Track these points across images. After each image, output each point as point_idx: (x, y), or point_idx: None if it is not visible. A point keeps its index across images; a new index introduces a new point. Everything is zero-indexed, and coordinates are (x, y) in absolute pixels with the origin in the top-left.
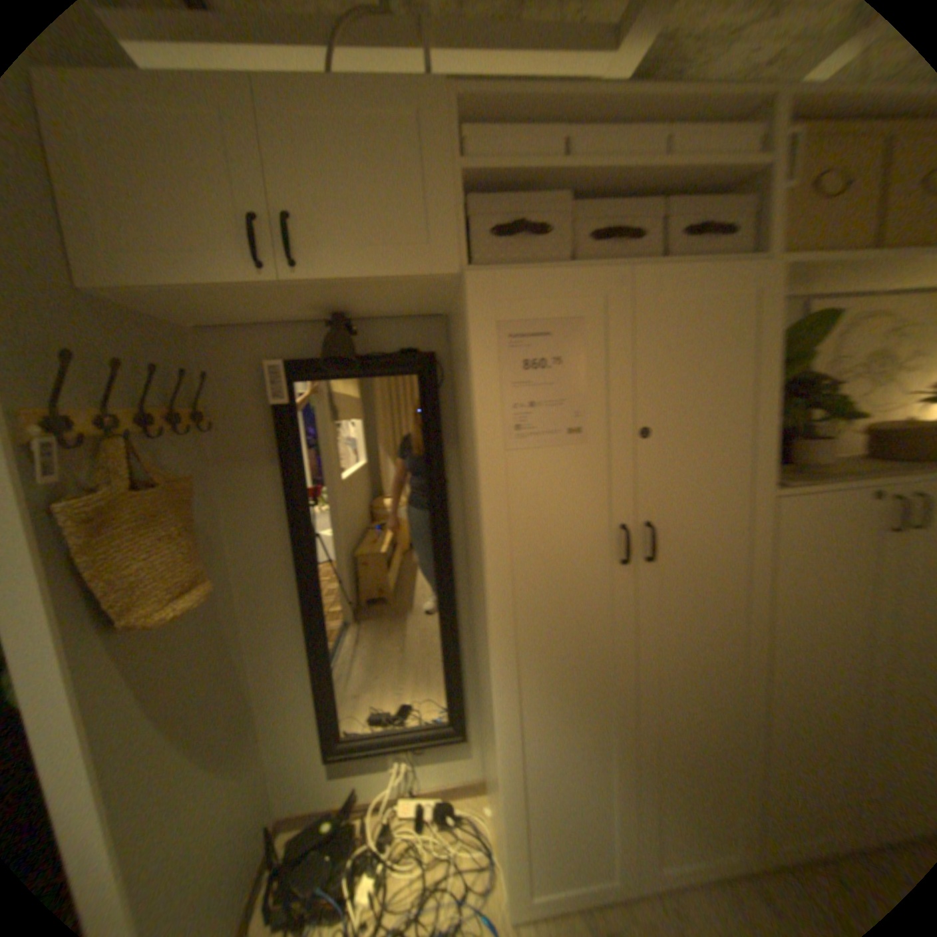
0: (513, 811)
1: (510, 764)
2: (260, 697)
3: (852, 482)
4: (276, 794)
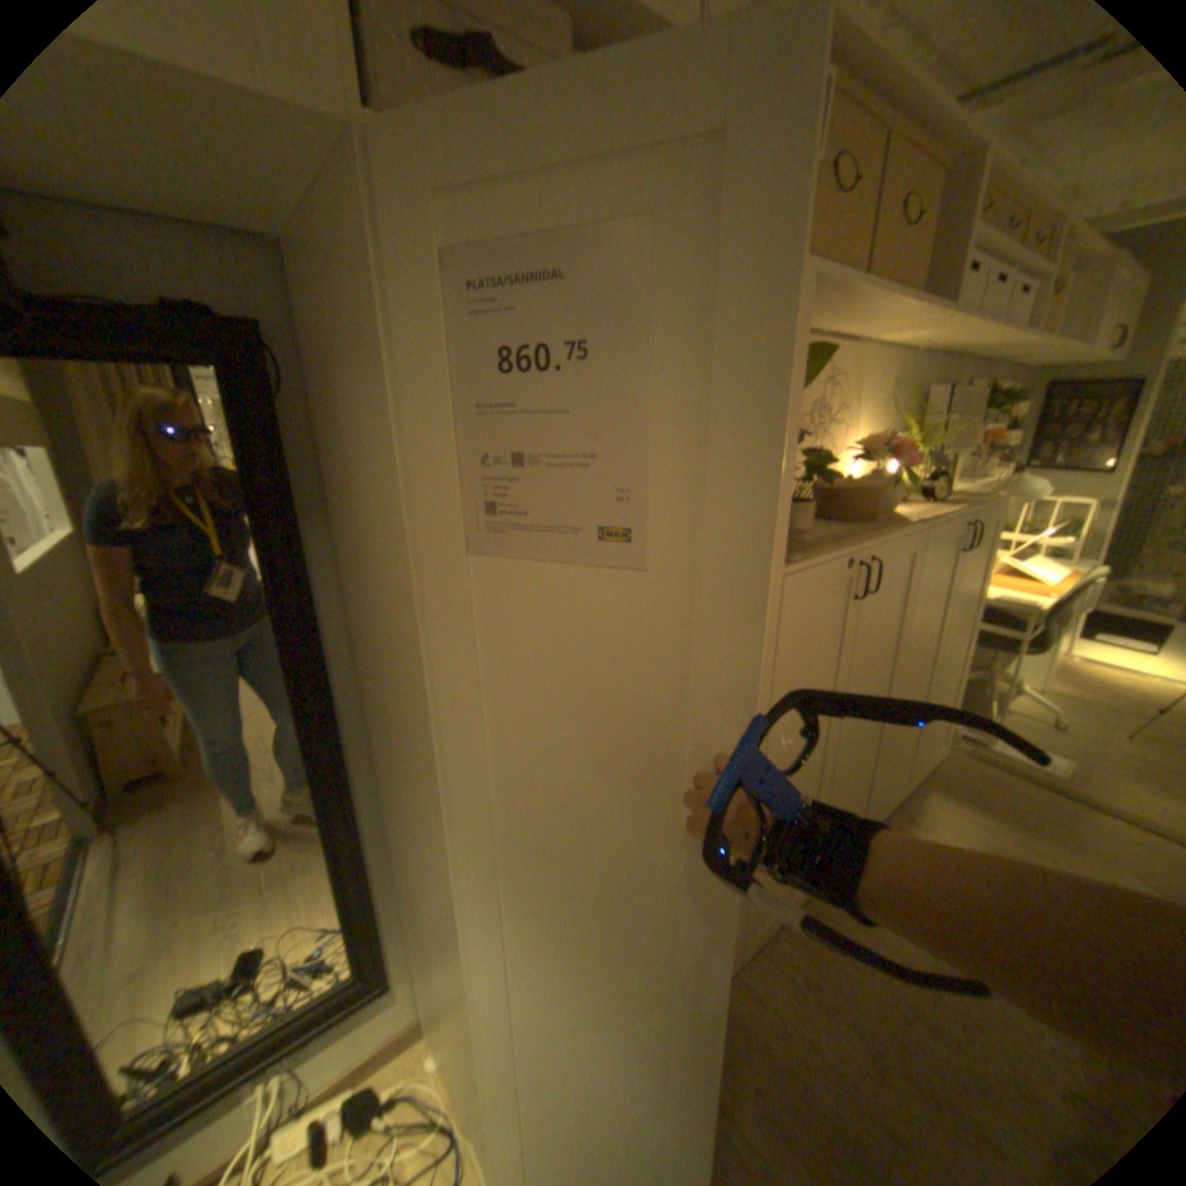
0: (497, 1081)
1: (490, 1025)
2: None
3: (835, 550)
4: None
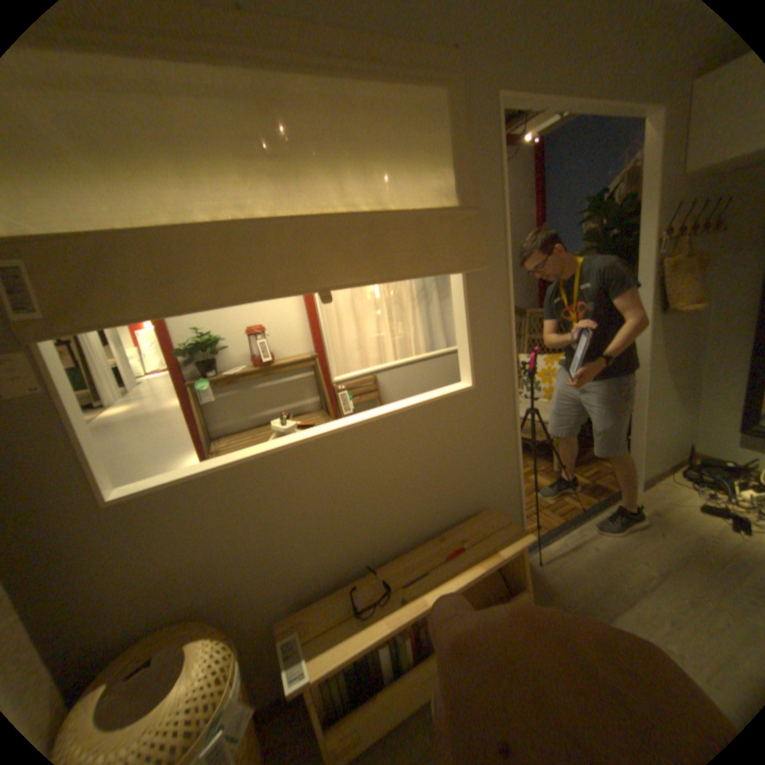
0: None
1: None
2: (709, 385)
3: None
4: (702, 440)
